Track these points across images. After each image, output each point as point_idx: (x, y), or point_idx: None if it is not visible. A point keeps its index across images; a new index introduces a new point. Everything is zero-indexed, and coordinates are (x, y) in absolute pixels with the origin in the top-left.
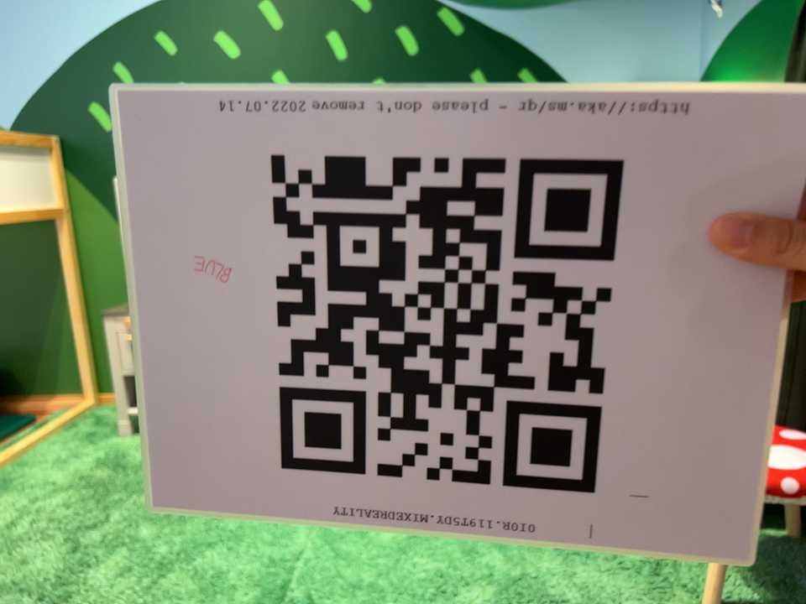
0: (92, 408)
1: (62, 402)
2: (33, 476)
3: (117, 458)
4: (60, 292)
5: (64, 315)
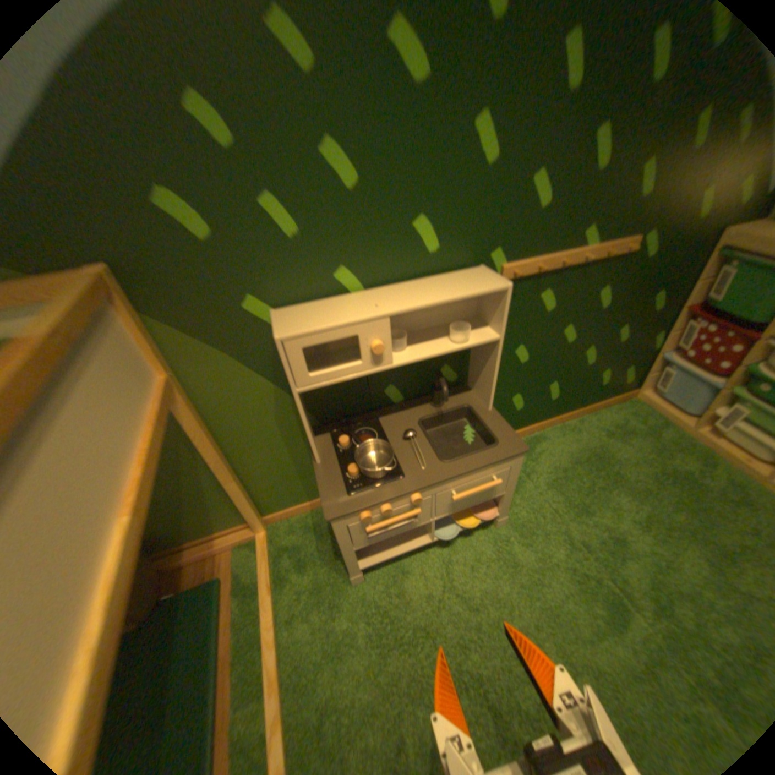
0: (268, 535)
1: (231, 541)
2: (334, 702)
3: (387, 624)
4: (192, 457)
5: (204, 475)
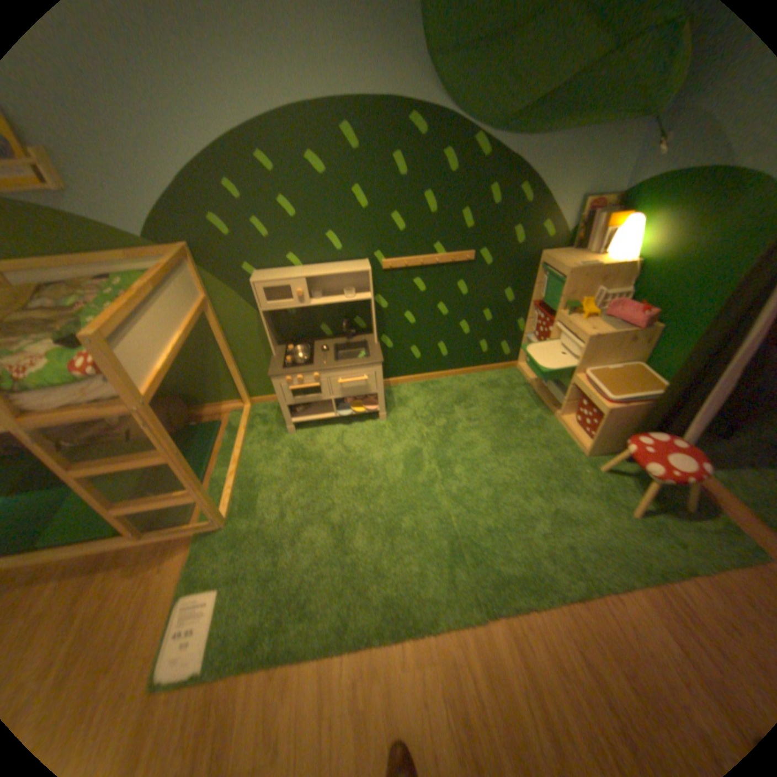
0: (251, 407)
1: (230, 406)
2: (261, 473)
3: (299, 450)
4: (212, 346)
5: (218, 359)
